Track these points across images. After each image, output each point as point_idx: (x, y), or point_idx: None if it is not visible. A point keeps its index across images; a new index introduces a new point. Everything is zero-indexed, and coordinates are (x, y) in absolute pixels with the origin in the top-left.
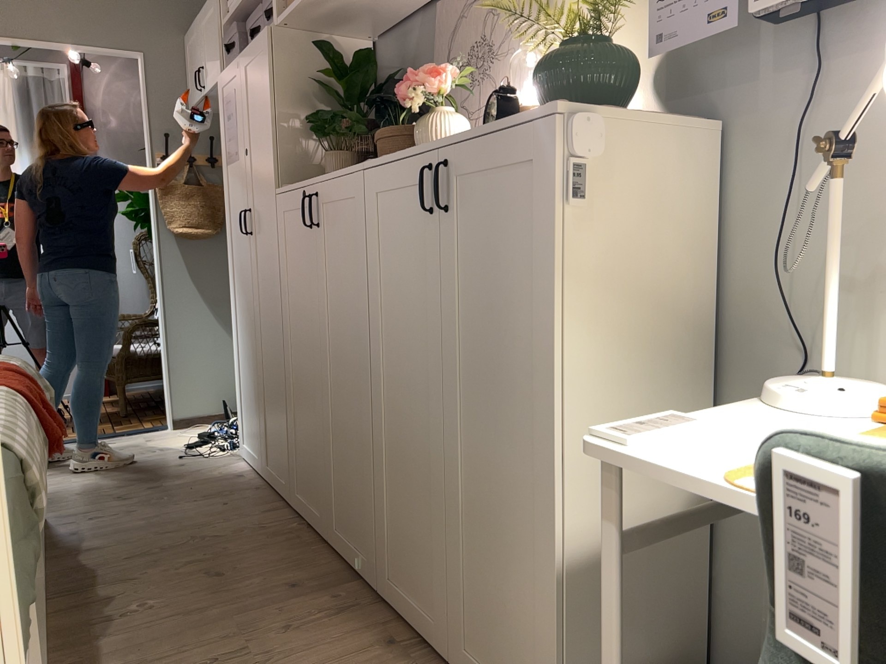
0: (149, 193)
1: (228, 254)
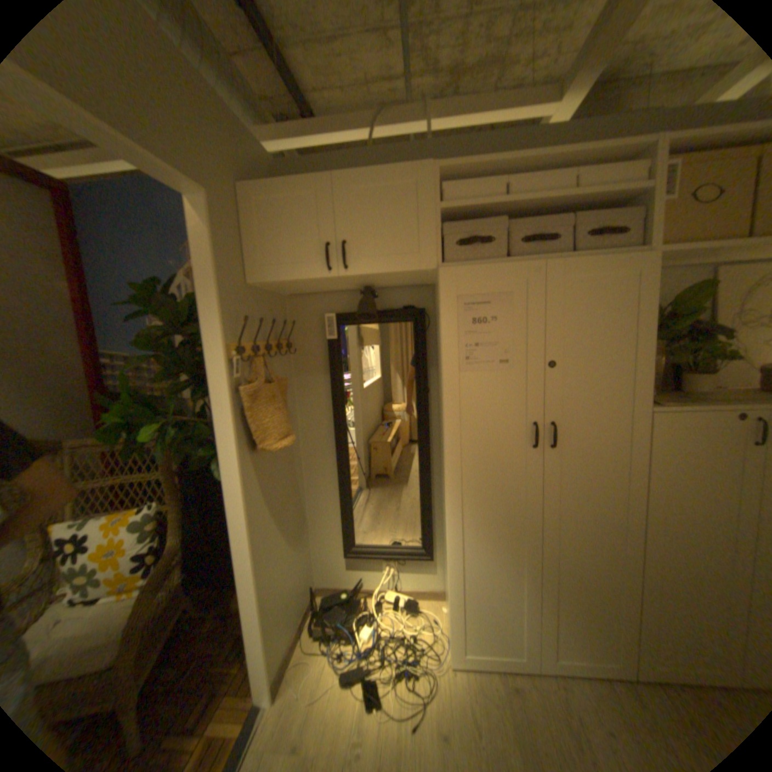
0: (215, 404)
1: (451, 468)
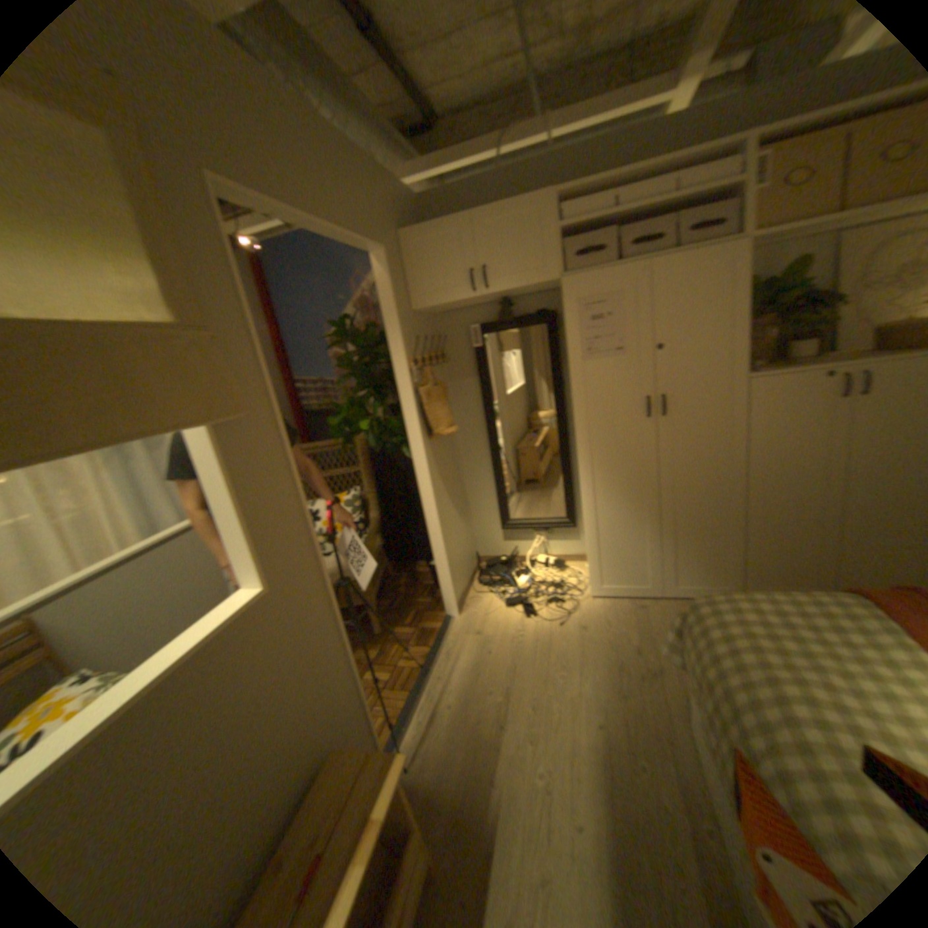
0: (404, 404)
1: (582, 440)
